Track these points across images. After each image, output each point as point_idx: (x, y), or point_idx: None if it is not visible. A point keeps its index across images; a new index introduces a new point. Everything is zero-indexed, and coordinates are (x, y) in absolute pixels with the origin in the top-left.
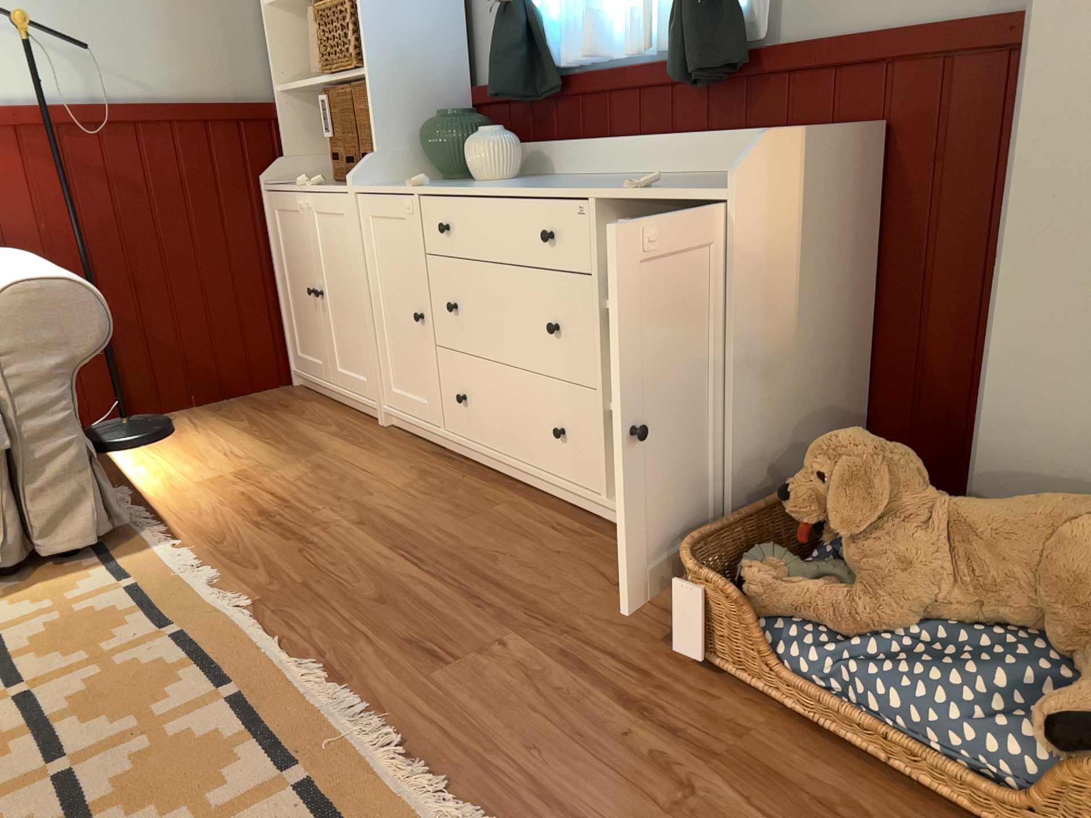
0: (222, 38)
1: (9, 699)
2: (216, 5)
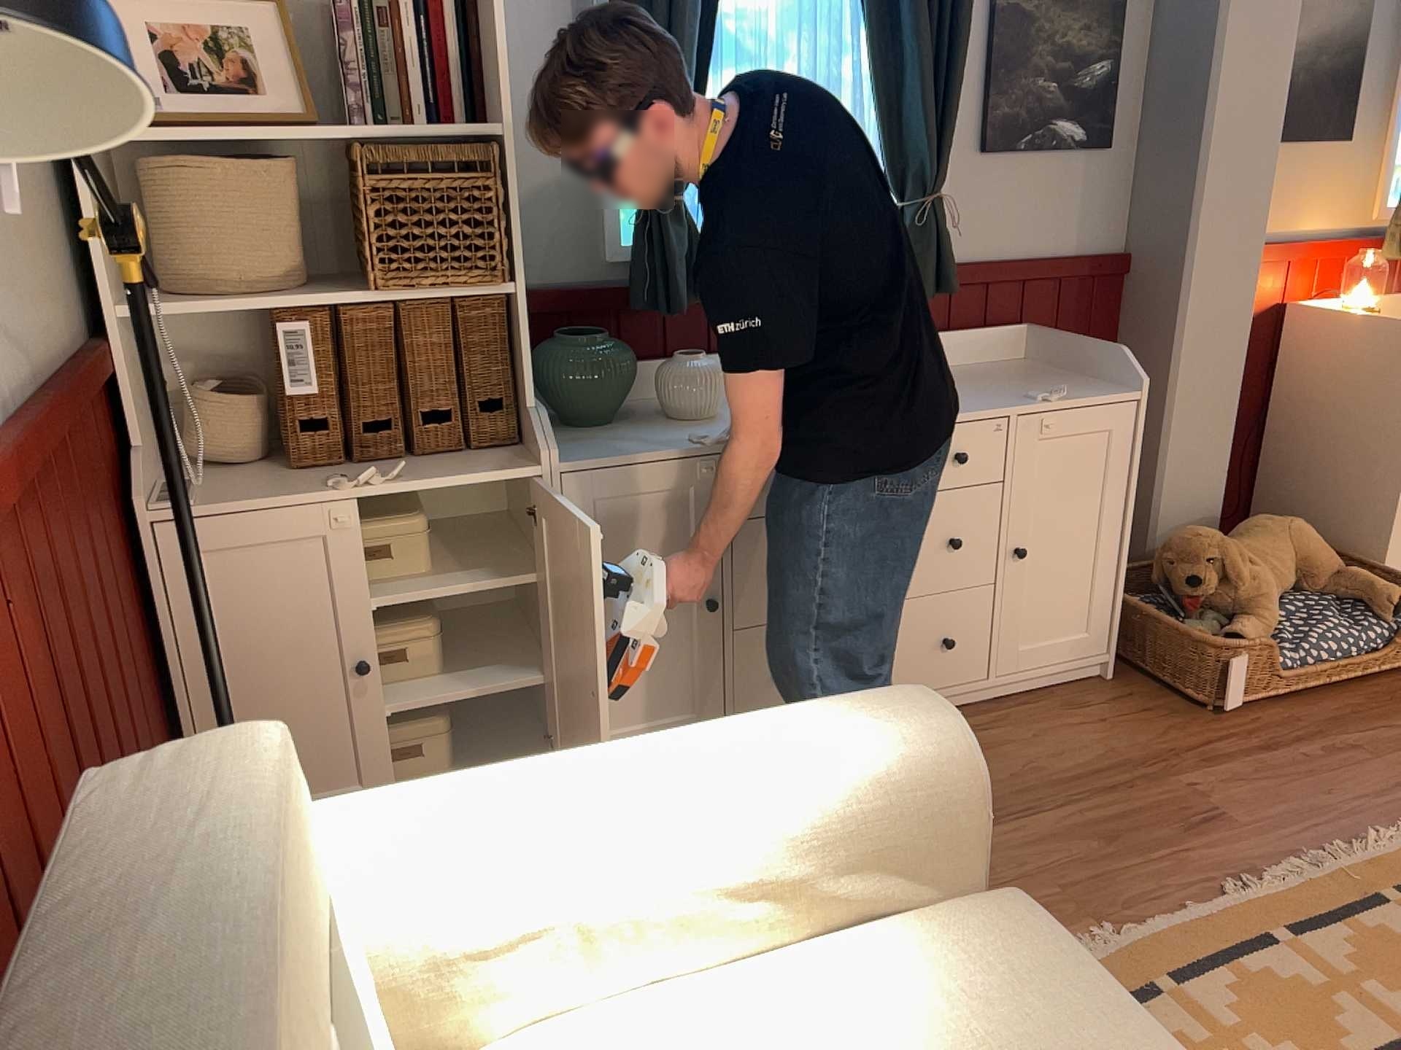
0: (35, 204)
1: None
2: None
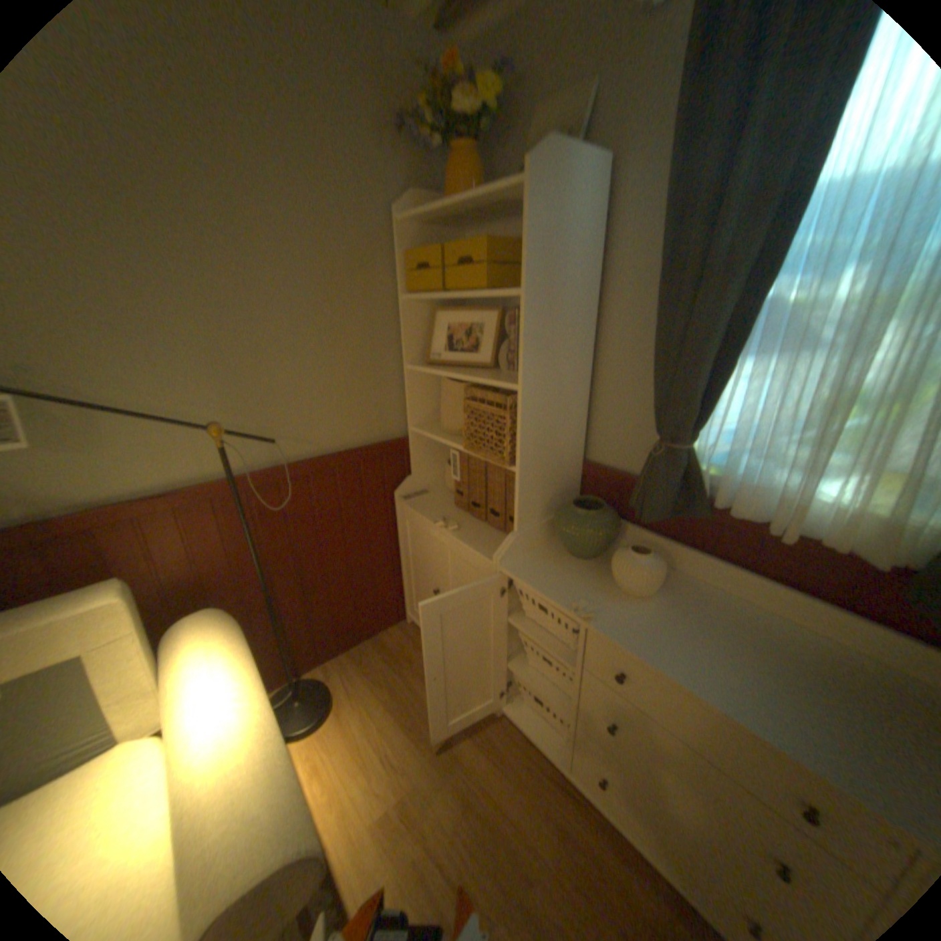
0: (373, 390)
1: None
2: (370, 366)
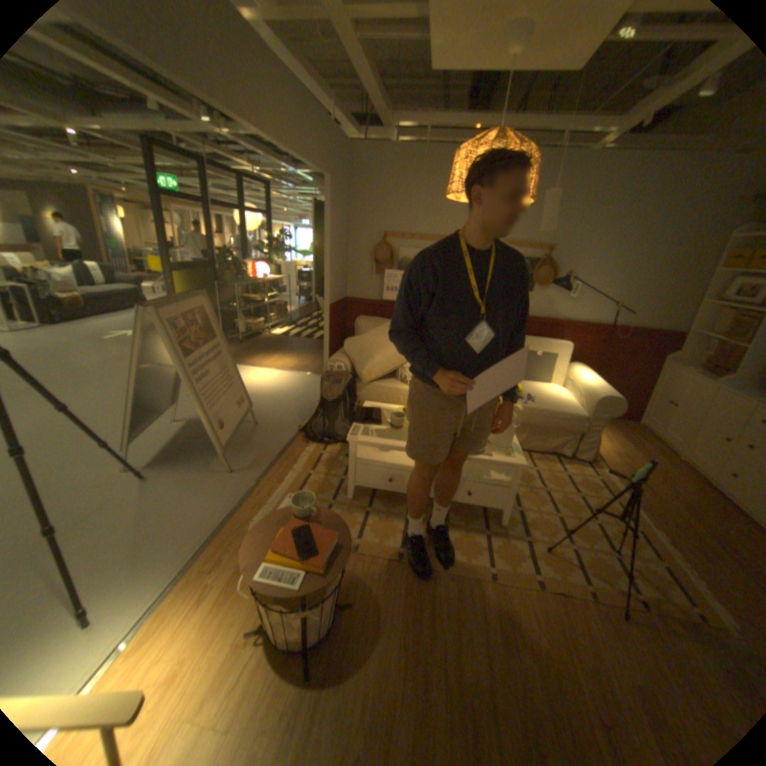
0: (679, 308)
1: (580, 497)
2: (683, 297)
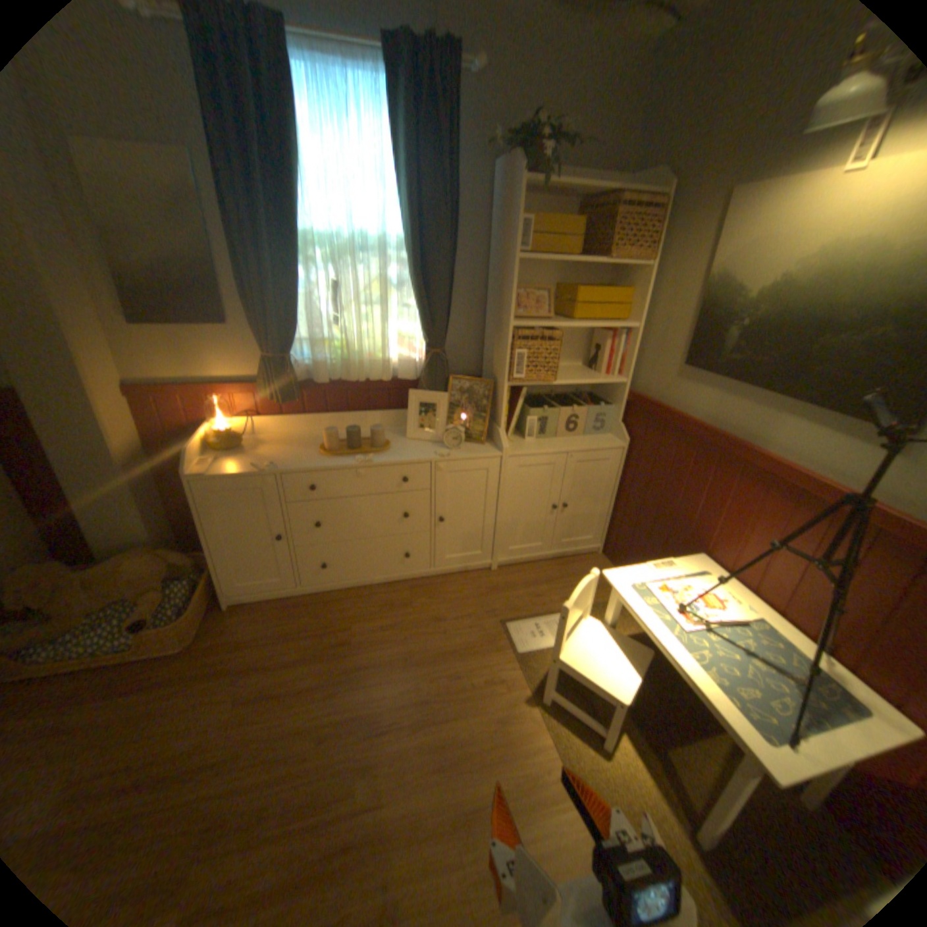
0: None
1: None
2: None
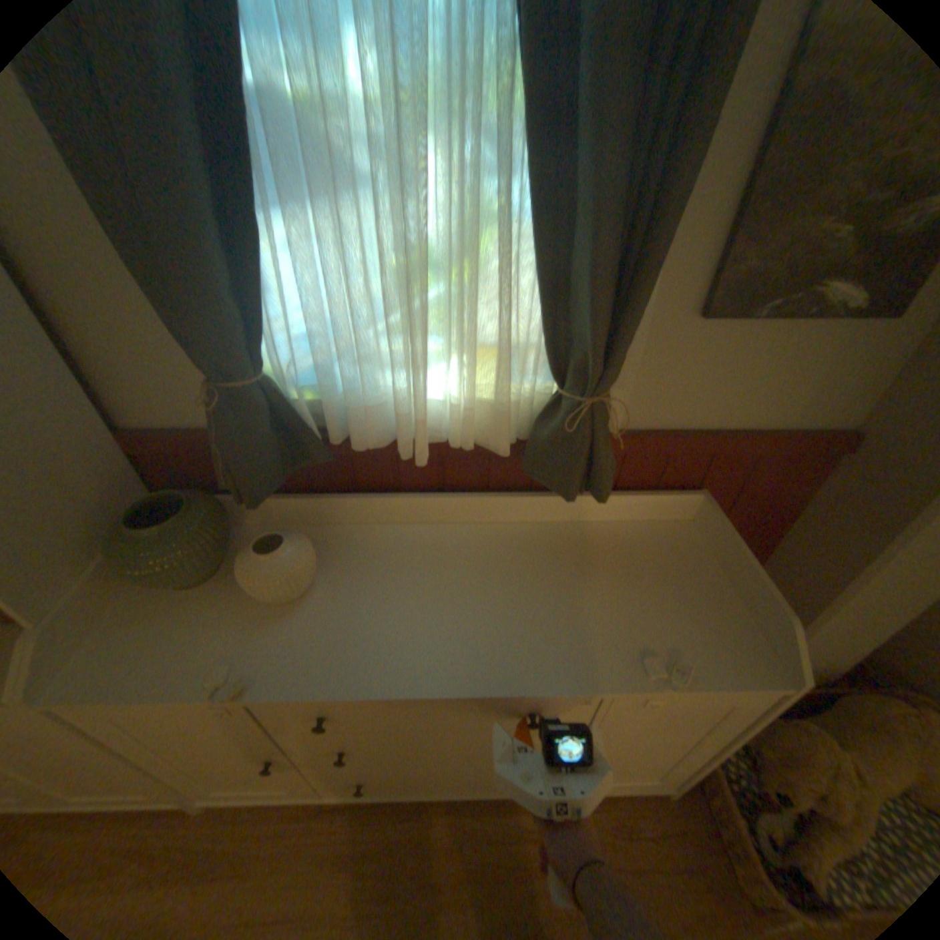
0: None
1: None
2: None
